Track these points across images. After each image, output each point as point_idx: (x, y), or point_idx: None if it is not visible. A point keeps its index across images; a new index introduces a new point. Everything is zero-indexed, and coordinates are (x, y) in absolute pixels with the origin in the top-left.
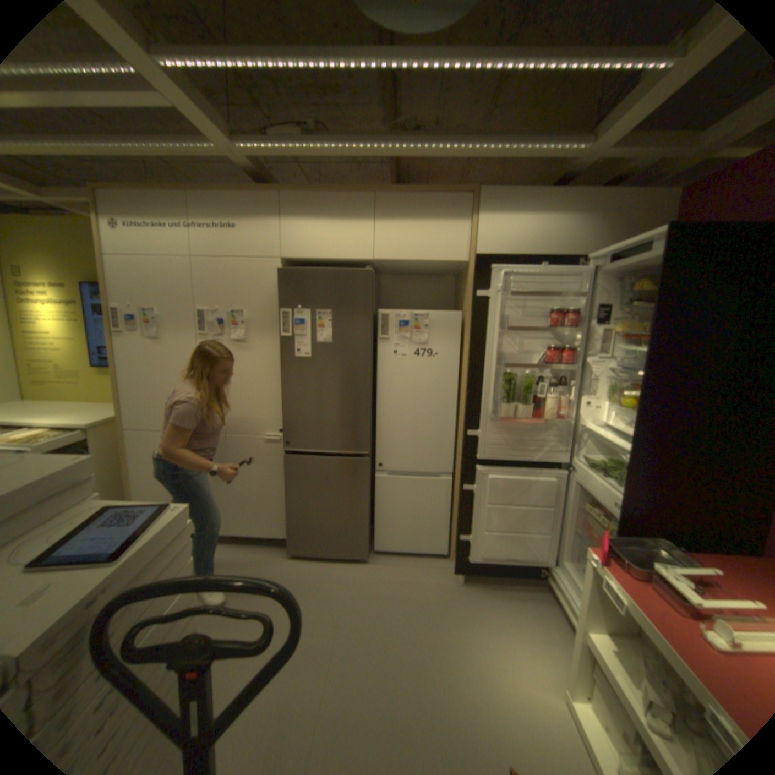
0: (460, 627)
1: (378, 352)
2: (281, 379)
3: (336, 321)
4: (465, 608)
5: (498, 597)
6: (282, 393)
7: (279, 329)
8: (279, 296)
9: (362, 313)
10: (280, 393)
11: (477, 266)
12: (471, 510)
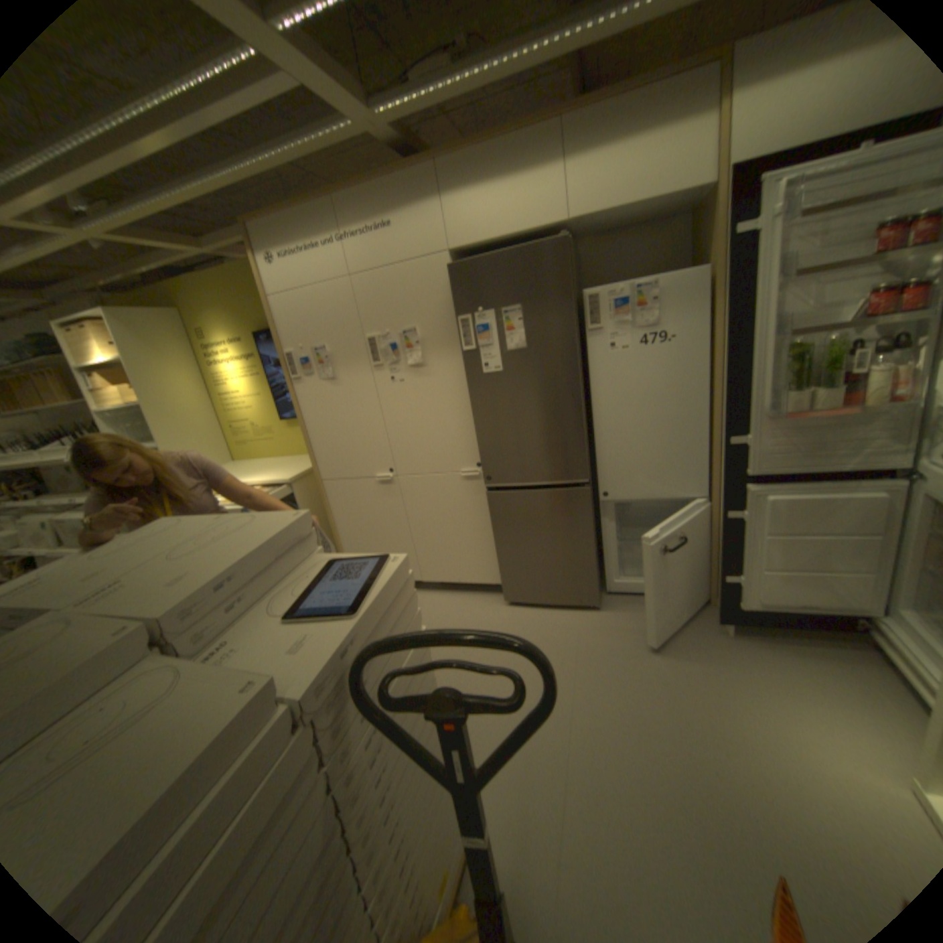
0: (735, 688)
1: (587, 349)
2: (470, 404)
3: (528, 318)
4: (740, 666)
5: (789, 654)
6: (473, 421)
7: (458, 343)
8: (452, 302)
9: (560, 300)
10: (471, 421)
11: (733, 185)
12: (741, 544)
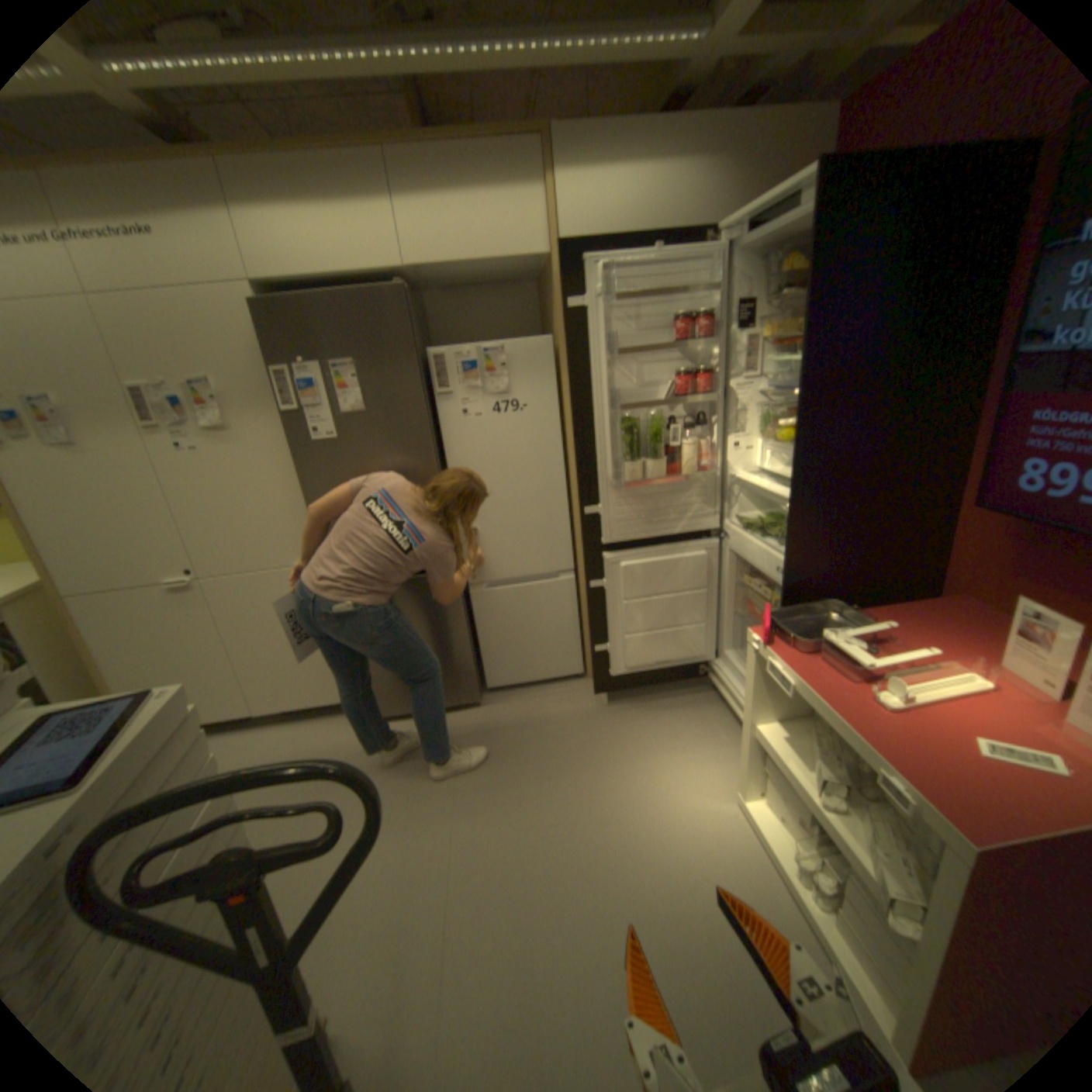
0: (609, 754)
1: (440, 415)
2: (299, 478)
3: (364, 375)
4: (612, 731)
5: (651, 709)
6: (305, 500)
7: (275, 400)
8: (261, 346)
9: (401, 357)
10: (304, 500)
11: (564, 260)
12: (603, 612)
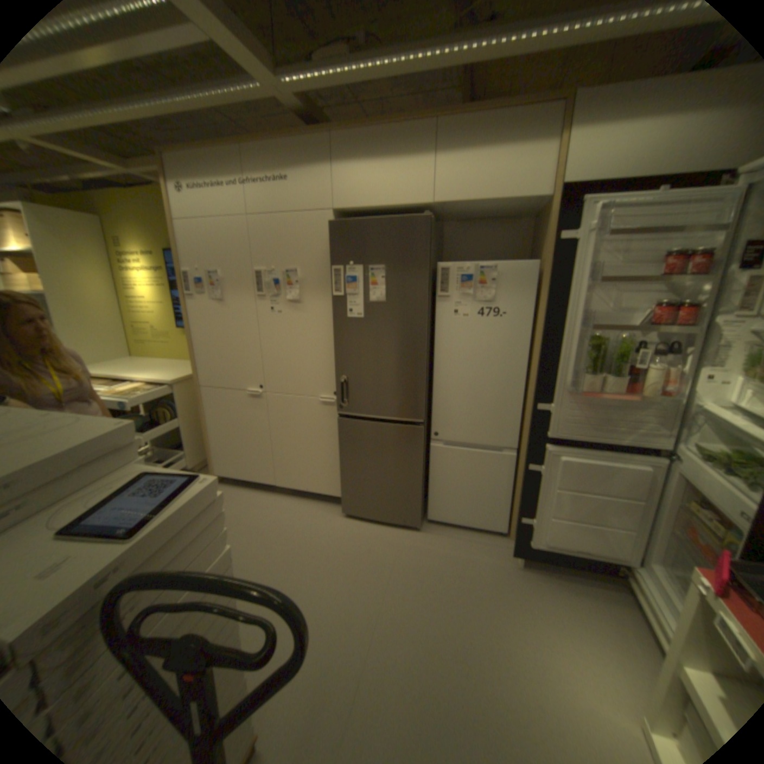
0: (516, 615)
1: (436, 311)
2: (334, 340)
3: (389, 277)
4: (523, 595)
5: (563, 589)
6: (335, 355)
7: (331, 288)
8: (330, 252)
9: (417, 267)
10: (334, 355)
11: (564, 200)
12: (536, 493)
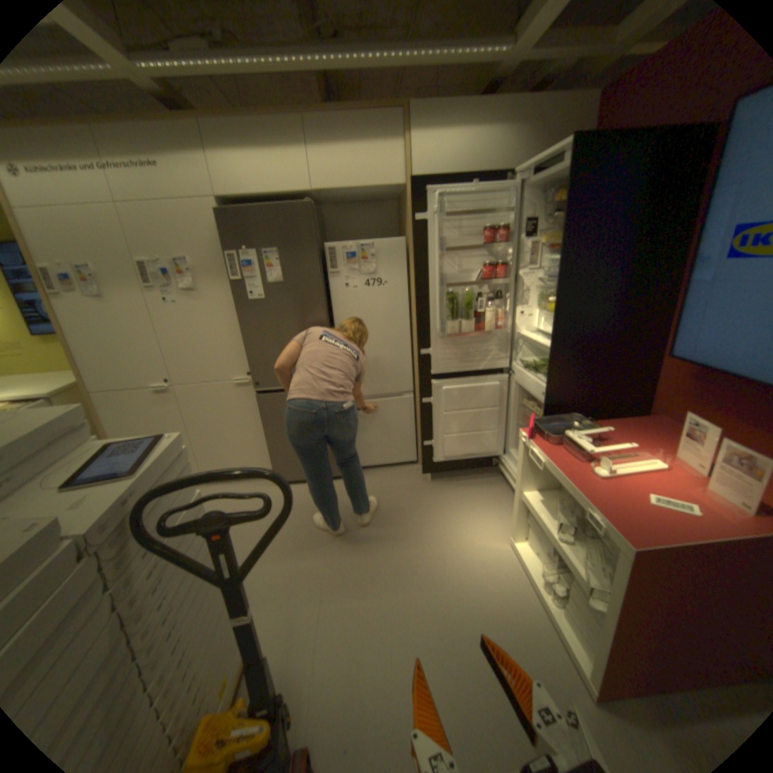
0: (429, 511)
1: (330, 287)
2: (239, 324)
3: (283, 259)
4: (433, 497)
5: (459, 486)
6: (242, 338)
7: (227, 273)
8: (220, 239)
9: (307, 249)
10: (241, 338)
11: (414, 189)
12: (430, 419)
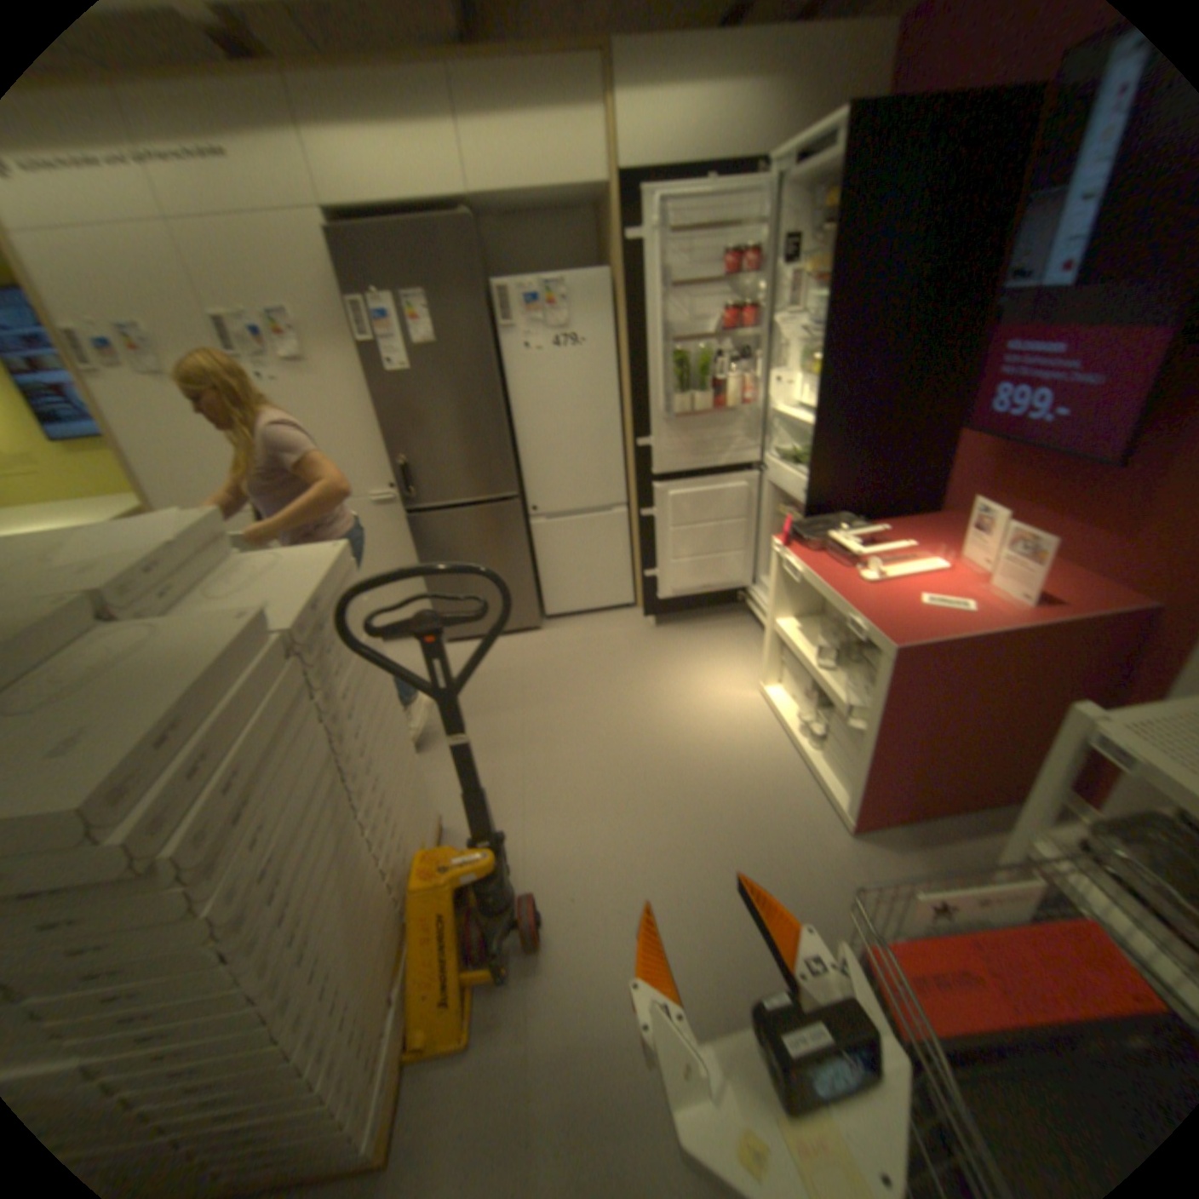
0: (654, 661)
1: (500, 348)
2: (369, 410)
3: (431, 305)
4: (657, 645)
5: (692, 629)
6: (376, 431)
7: (345, 331)
8: (331, 275)
9: (465, 288)
10: (374, 431)
11: (620, 189)
12: (651, 539)
